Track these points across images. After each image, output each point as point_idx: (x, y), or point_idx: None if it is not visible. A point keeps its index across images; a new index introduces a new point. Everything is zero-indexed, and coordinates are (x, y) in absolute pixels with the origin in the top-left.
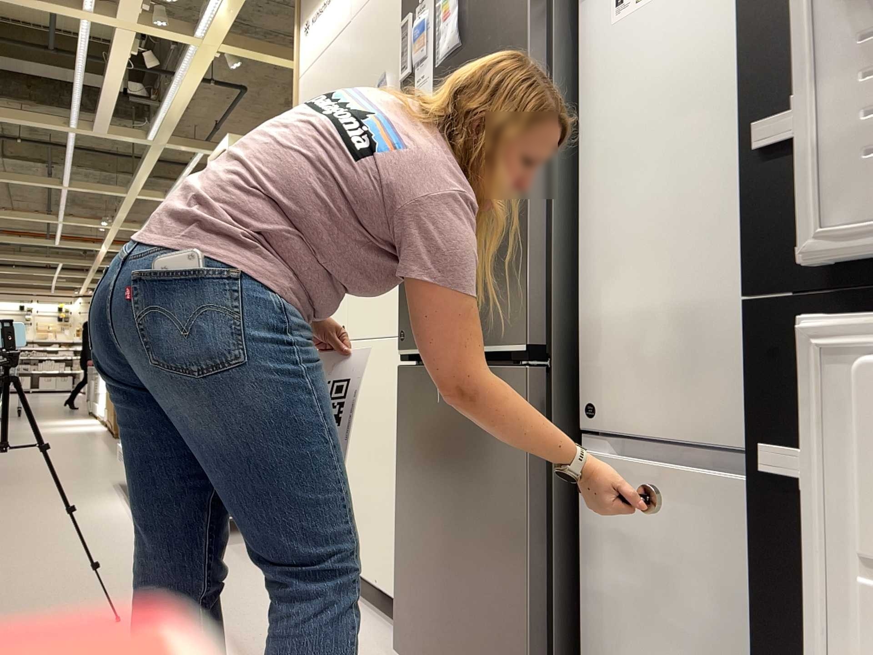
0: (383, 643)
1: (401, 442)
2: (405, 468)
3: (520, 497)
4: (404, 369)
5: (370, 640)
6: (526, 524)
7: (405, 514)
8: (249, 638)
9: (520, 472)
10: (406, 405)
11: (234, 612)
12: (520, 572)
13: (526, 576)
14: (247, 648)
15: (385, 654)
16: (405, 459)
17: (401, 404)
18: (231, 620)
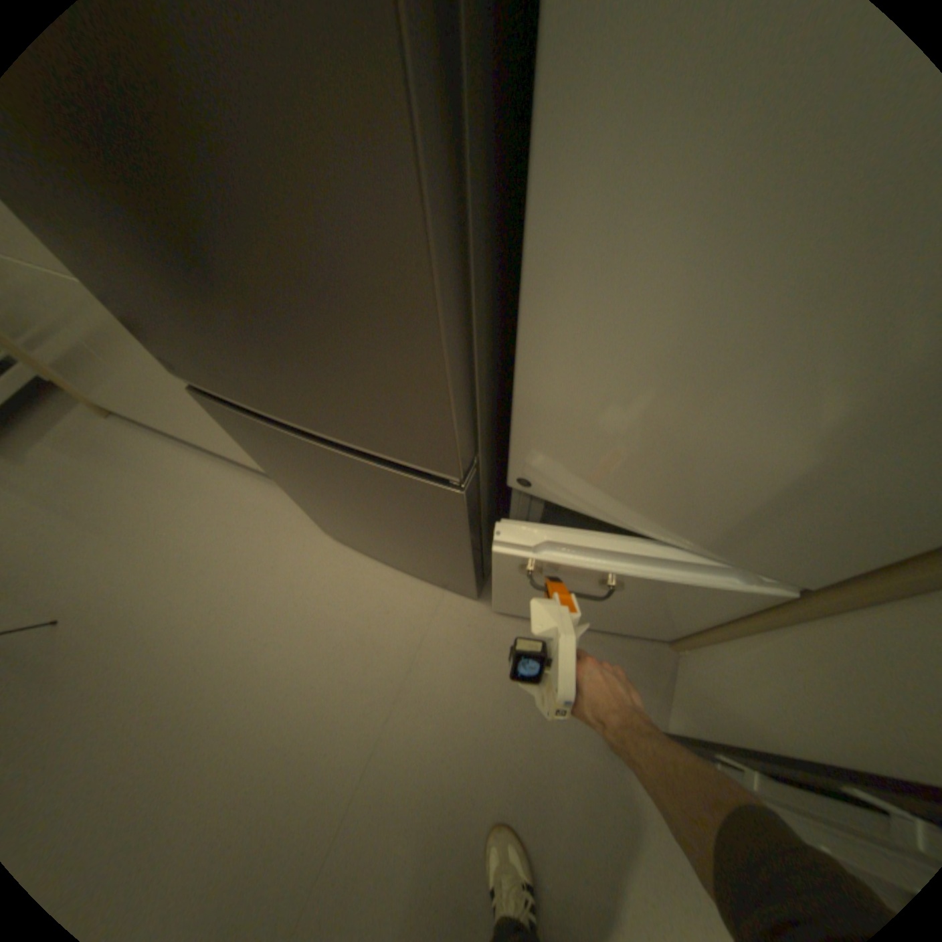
0: (300, 511)
1: (249, 449)
2: (271, 467)
3: (454, 538)
4: (198, 389)
5: (287, 511)
6: (463, 548)
7: (292, 489)
8: (192, 567)
9: (452, 530)
10: (235, 428)
11: (147, 541)
12: (458, 558)
13: (466, 561)
14: (201, 580)
15: (311, 523)
16: (267, 462)
17: (224, 423)
18: (155, 554)
